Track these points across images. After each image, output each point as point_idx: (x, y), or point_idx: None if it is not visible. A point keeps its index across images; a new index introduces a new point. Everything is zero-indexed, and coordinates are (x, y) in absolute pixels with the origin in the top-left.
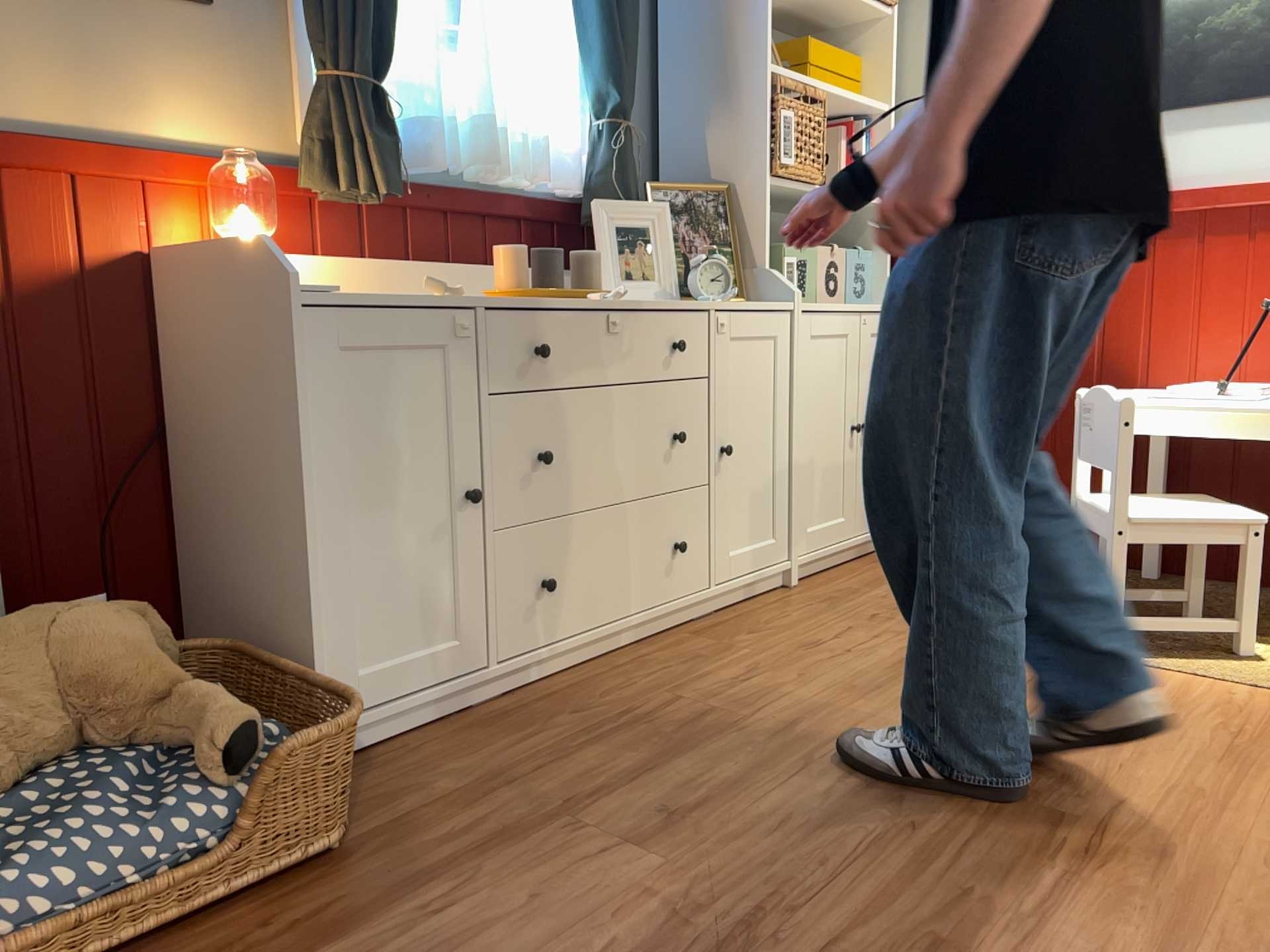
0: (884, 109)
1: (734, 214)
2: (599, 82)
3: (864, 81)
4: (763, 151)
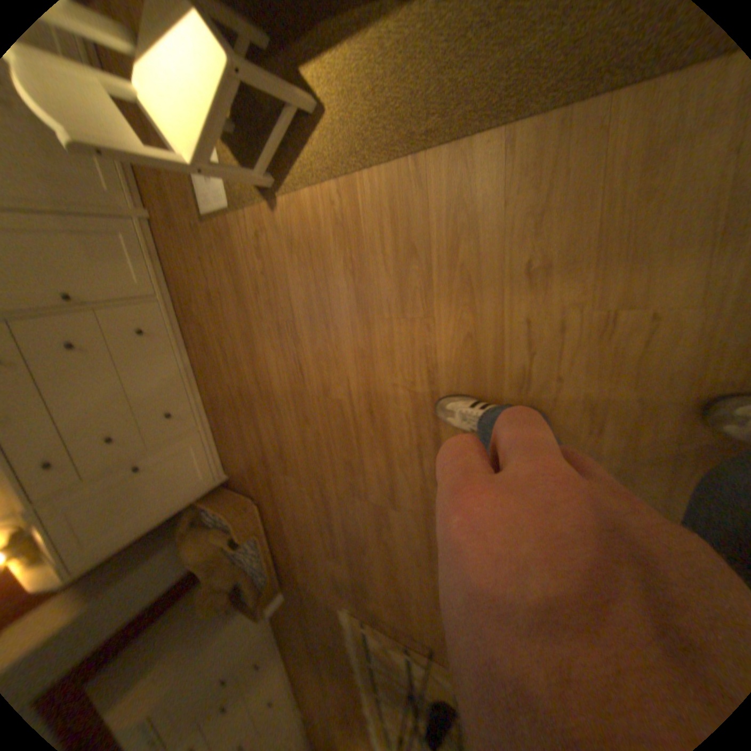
0: None
1: None
2: None
3: None
4: None
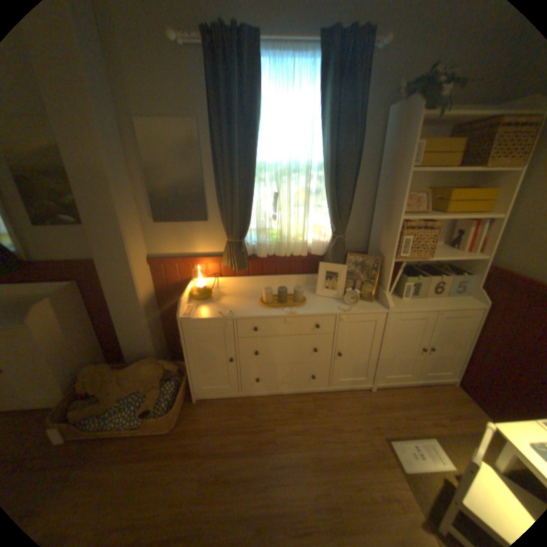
0: (500, 216)
1: (383, 266)
2: (330, 221)
3: (497, 198)
4: (394, 249)
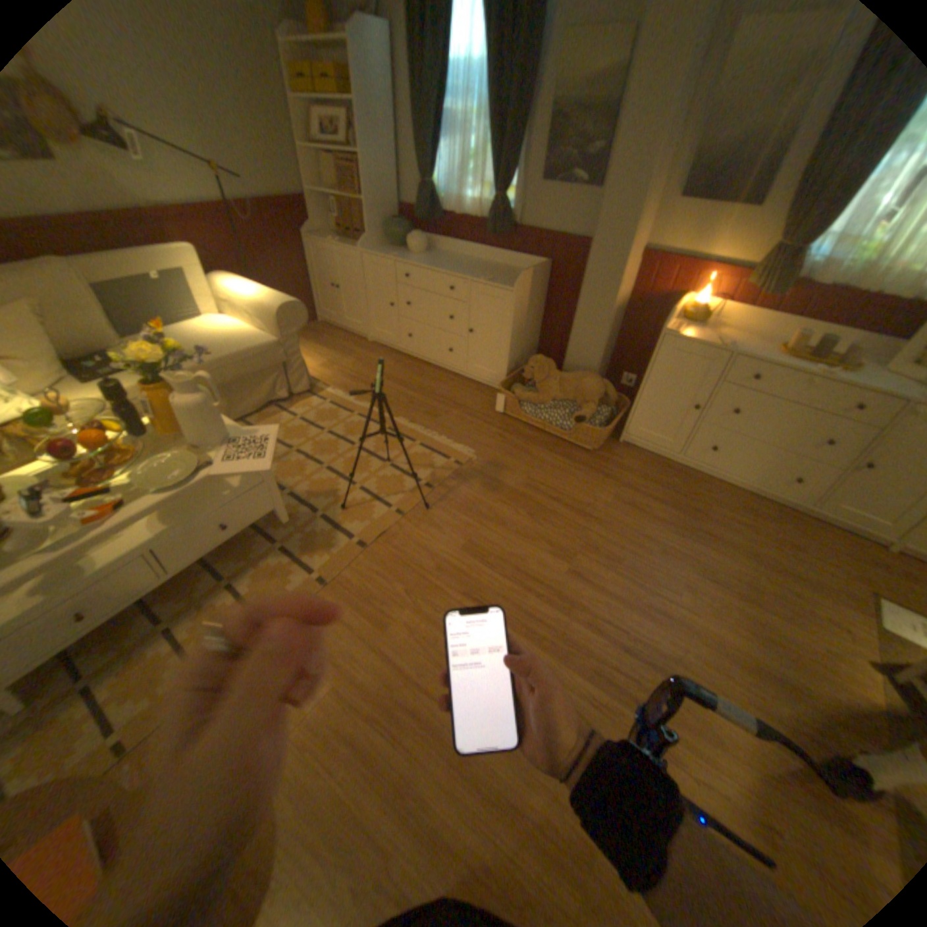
0: None
1: None
2: None
3: None
4: None
